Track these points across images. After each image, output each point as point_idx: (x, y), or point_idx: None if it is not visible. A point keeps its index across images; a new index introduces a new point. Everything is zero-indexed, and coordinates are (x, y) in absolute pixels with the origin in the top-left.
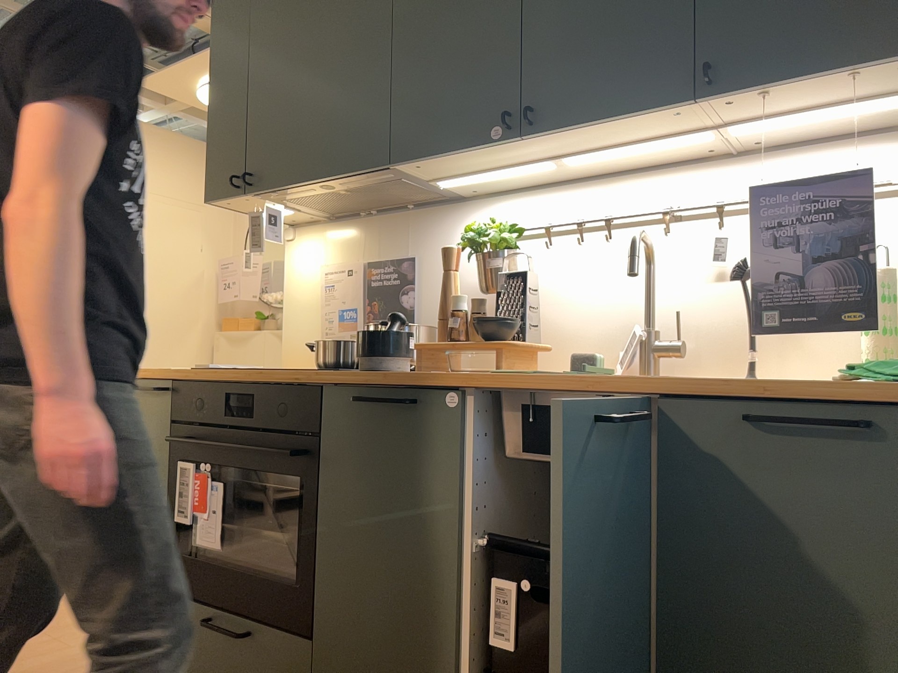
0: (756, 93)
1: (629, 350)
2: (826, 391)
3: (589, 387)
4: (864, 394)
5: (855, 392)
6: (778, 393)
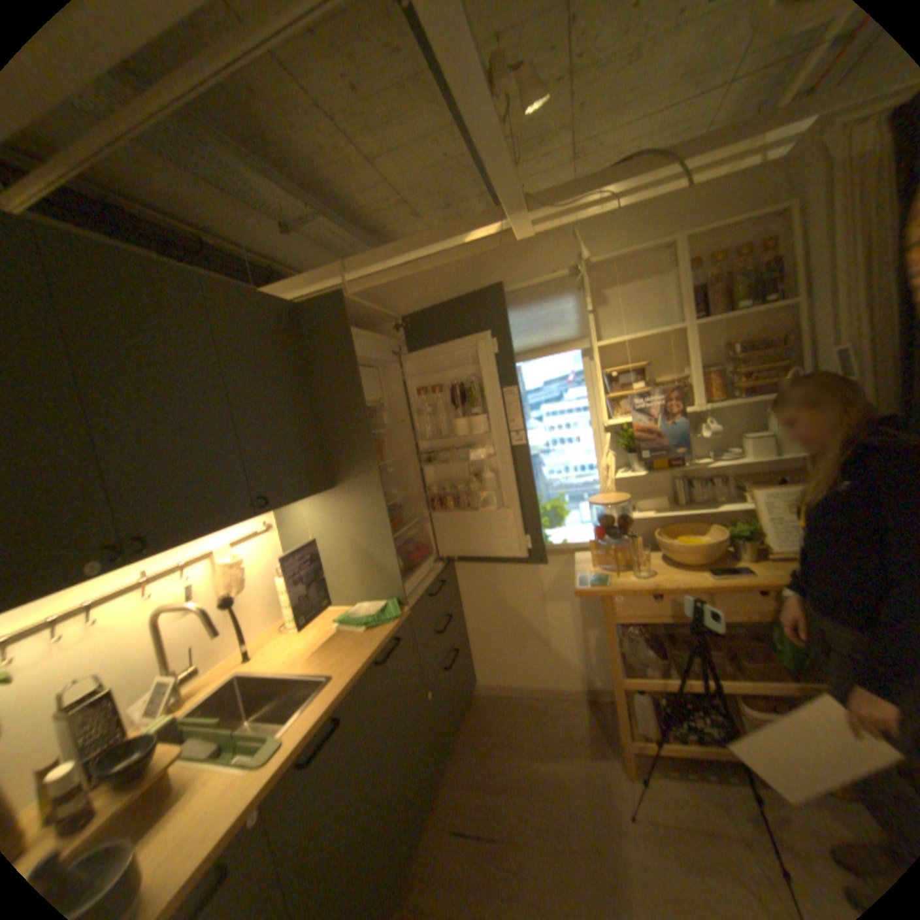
0: (273, 509)
1: (153, 701)
2: (381, 637)
3: (331, 708)
4: (388, 631)
5: (393, 632)
6: (380, 648)
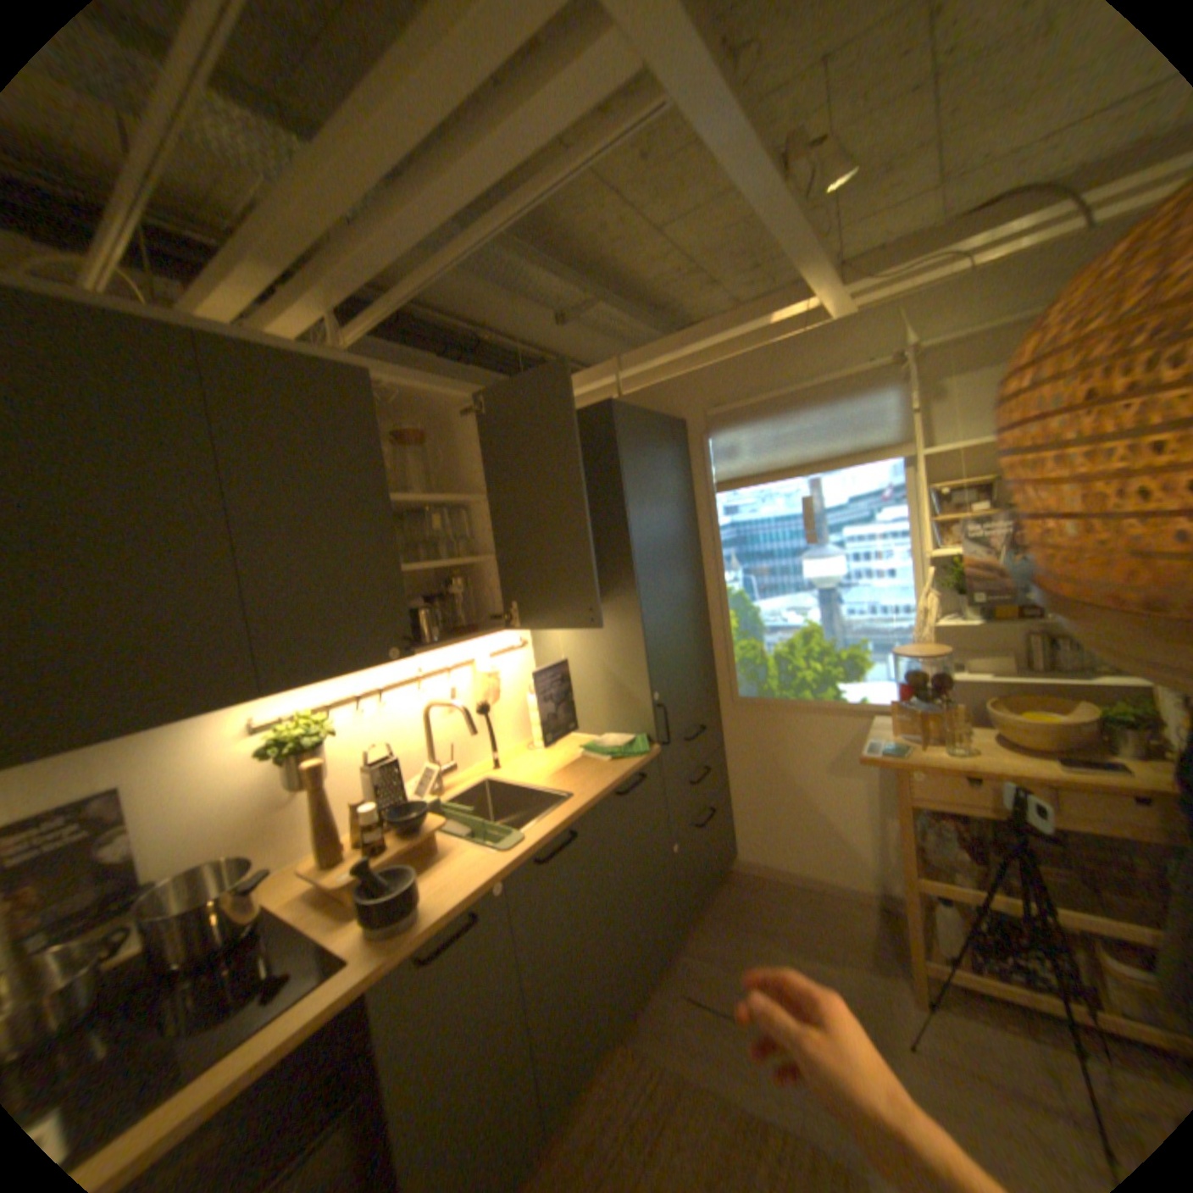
0: (530, 624)
1: (422, 783)
2: (626, 769)
3: (570, 820)
4: (634, 765)
5: (639, 767)
6: (623, 779)
